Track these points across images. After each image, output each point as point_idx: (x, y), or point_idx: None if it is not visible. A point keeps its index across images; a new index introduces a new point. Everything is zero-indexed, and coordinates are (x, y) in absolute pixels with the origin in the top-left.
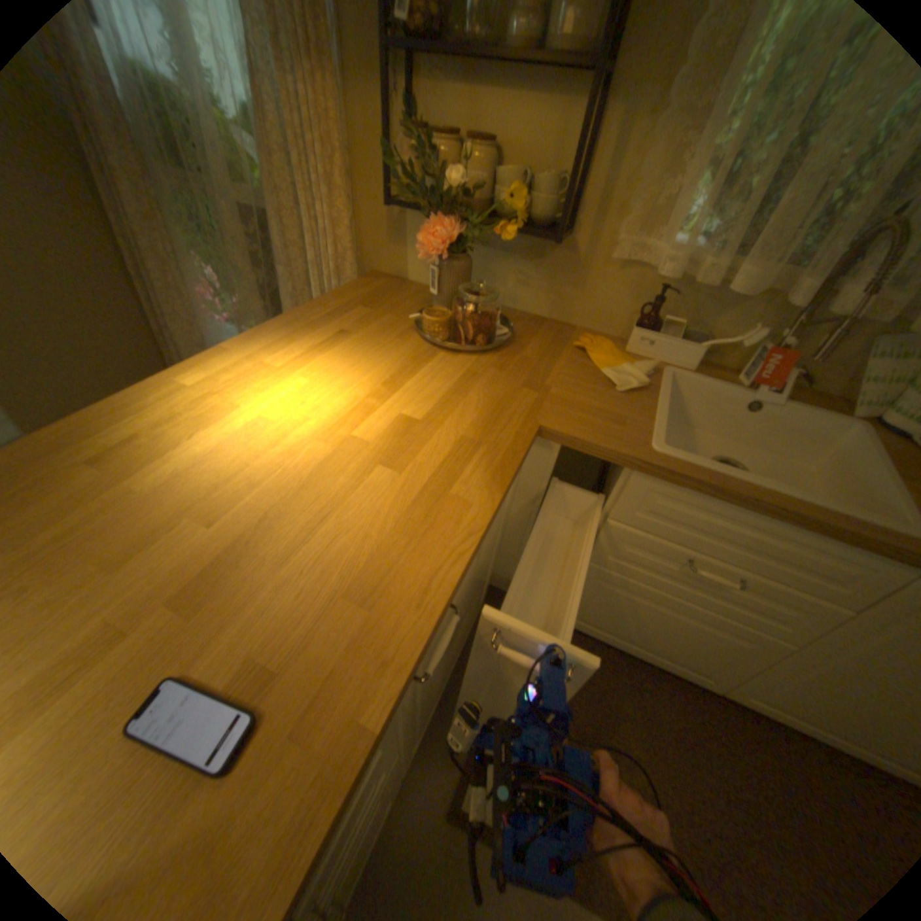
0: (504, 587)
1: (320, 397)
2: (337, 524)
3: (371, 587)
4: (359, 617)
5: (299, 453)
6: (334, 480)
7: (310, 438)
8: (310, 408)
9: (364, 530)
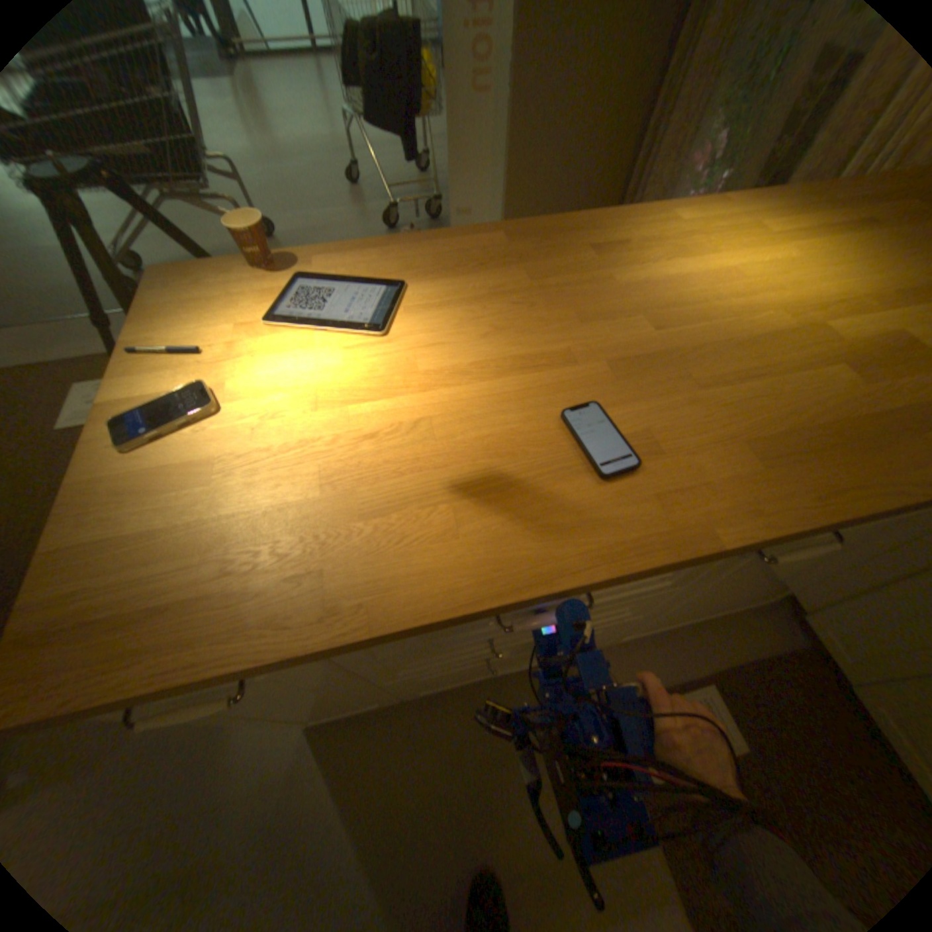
0: (814, 610)
1: (809, 273)
2: (771, 387)
3: (780, 452)
4: (755, 465)
5: (761, 313)
6: (787, 351)
7: (779, 306)
8: (792, 280)
9: (797, 407)
